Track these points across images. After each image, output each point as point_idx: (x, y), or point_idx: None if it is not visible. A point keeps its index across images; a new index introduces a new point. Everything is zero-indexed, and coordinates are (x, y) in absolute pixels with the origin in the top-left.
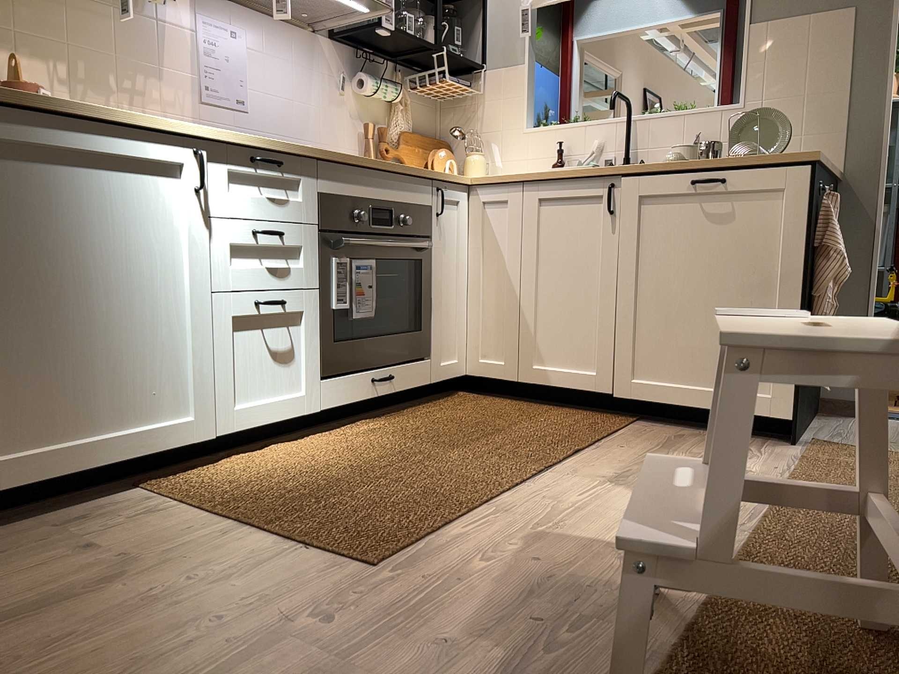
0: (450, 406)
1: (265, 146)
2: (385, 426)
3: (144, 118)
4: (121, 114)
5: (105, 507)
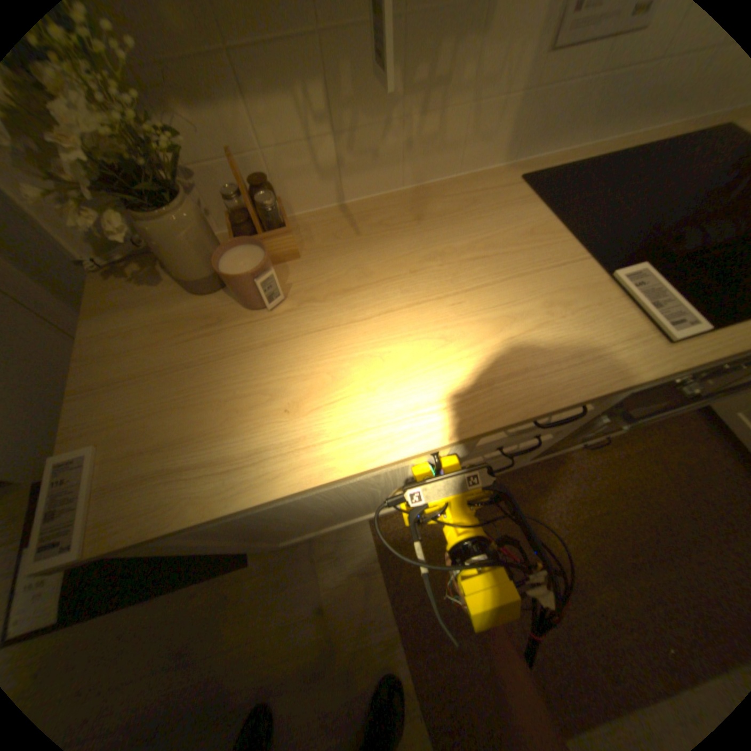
0: (659, 441)
1: (562, 407)
2: (571, 482)
3: (349, 466)
4: (310, 483)
5: (339, 556)
